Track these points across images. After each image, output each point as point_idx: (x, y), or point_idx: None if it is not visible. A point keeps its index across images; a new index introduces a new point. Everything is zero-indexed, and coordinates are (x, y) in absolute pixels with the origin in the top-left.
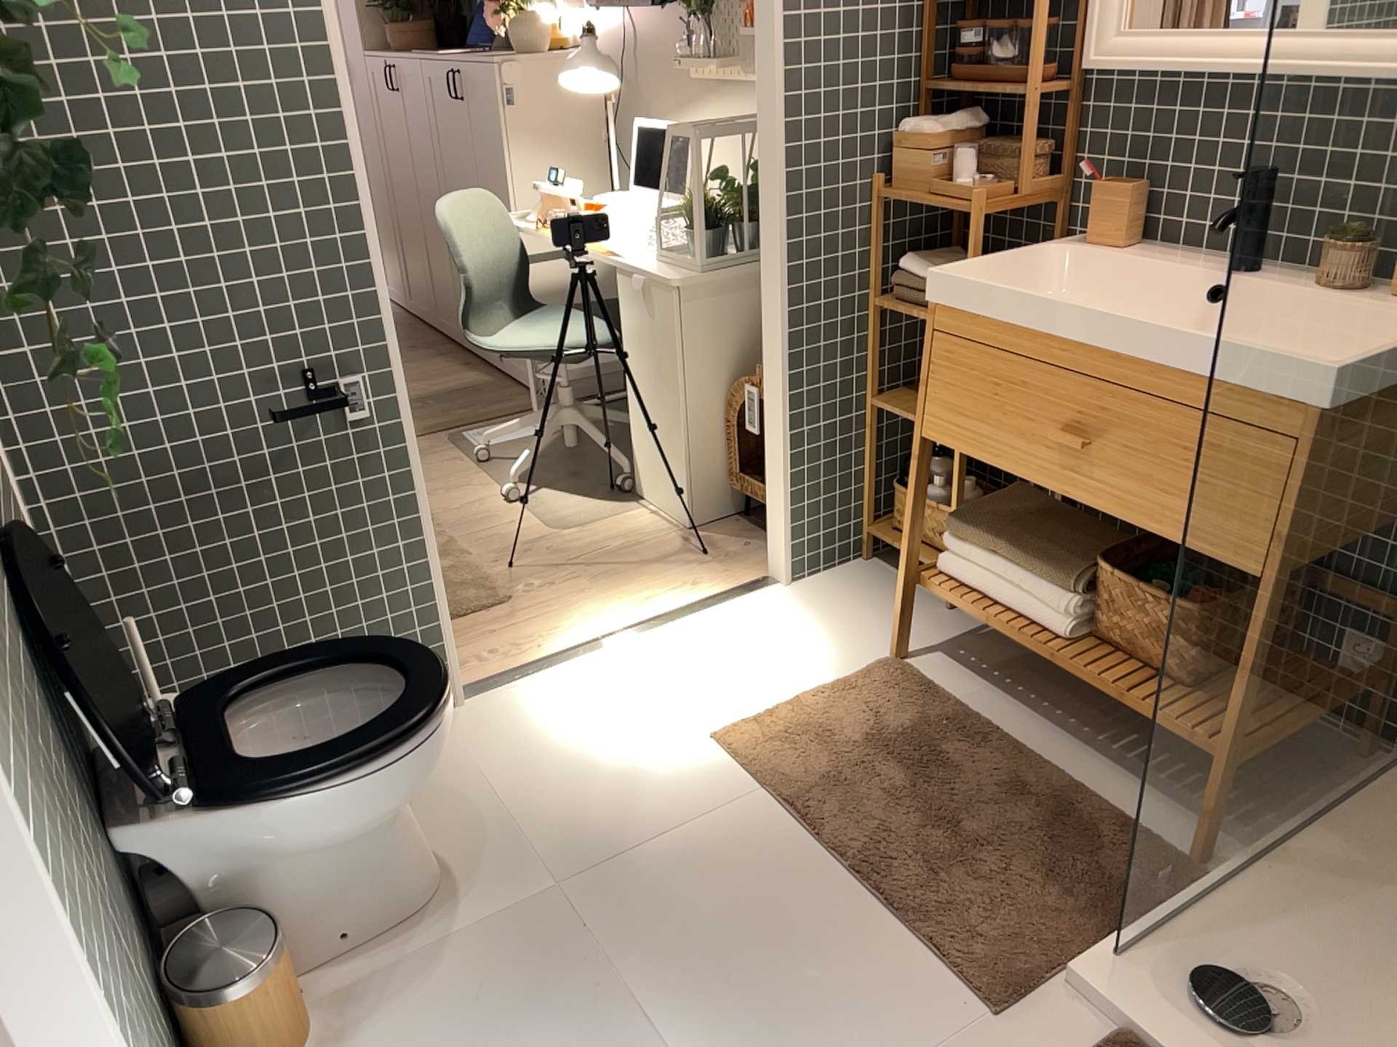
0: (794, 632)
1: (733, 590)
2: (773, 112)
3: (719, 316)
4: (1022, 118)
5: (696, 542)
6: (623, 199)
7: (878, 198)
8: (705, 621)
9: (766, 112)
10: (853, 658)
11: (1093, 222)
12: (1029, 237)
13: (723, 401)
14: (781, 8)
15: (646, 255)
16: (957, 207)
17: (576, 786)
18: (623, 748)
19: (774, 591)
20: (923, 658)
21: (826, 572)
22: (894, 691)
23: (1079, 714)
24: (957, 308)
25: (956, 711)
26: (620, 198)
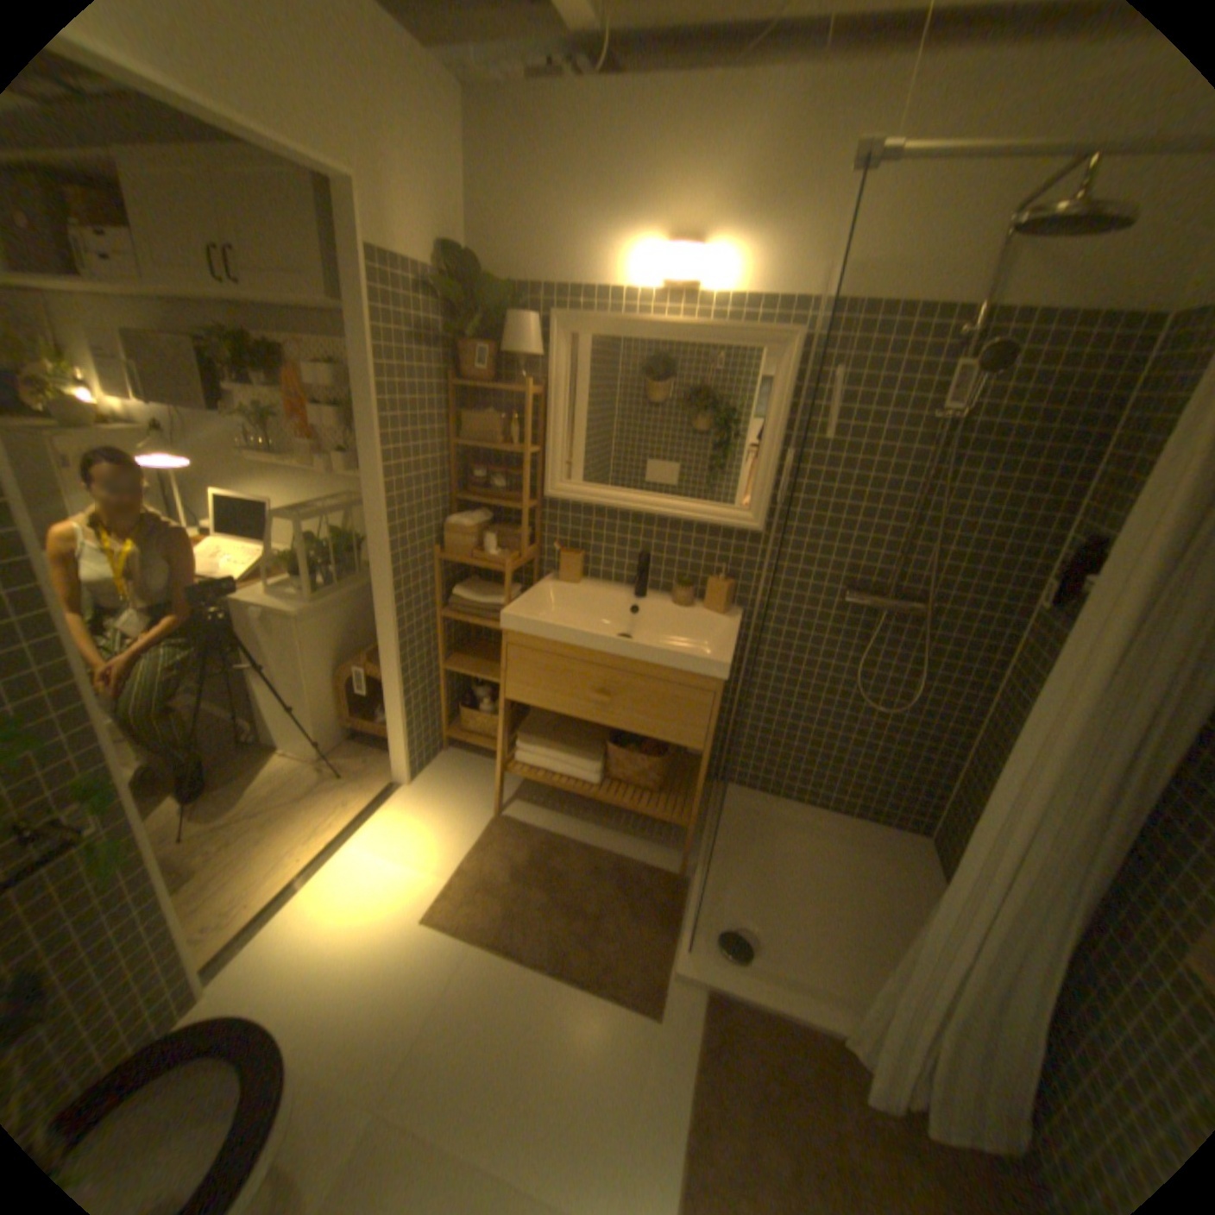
0: (430, 818)
1: (374, 800)
2: (381, 521)
3: (324, 627)
4: (508, 513)
5: (329, 770)
6: (211, 545)
7: (441, 560)
8: (369, 832)
9: (374, 520)
10: (475, 824)
11: (555, 567)
12: (527, 577)
13: (331, 678)
14: (382, 461)
15: (257, 592)
16: (495, 568)
17: (345, 1017)
18: (363, 964)
19: (403, 792)
20: (512, 809)
21: (428, 768)
22: (509, 838)
23: (598, 812)
24: (514, 627)
25: (546, 837)
26: (207, 544)
